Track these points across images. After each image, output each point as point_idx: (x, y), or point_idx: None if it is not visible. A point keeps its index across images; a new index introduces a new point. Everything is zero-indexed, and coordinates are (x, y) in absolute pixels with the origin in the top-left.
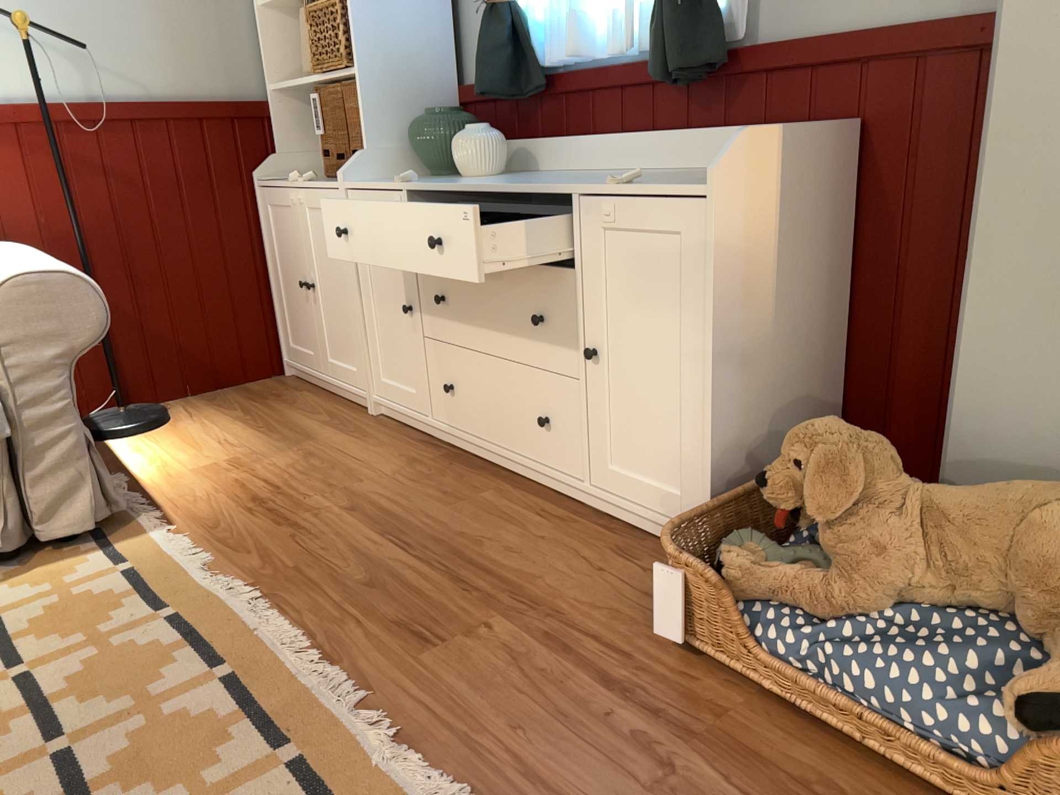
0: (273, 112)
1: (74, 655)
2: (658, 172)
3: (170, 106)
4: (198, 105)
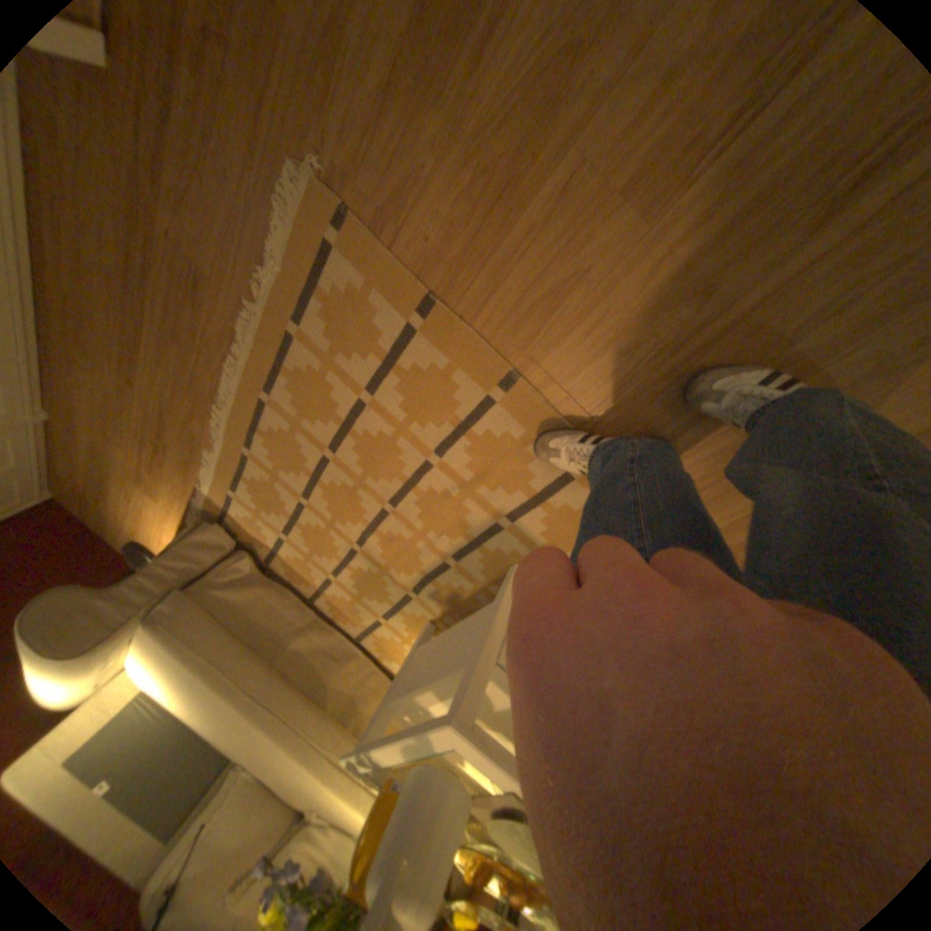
0: None
1: (283, 480)
2: None
3: None
4: None
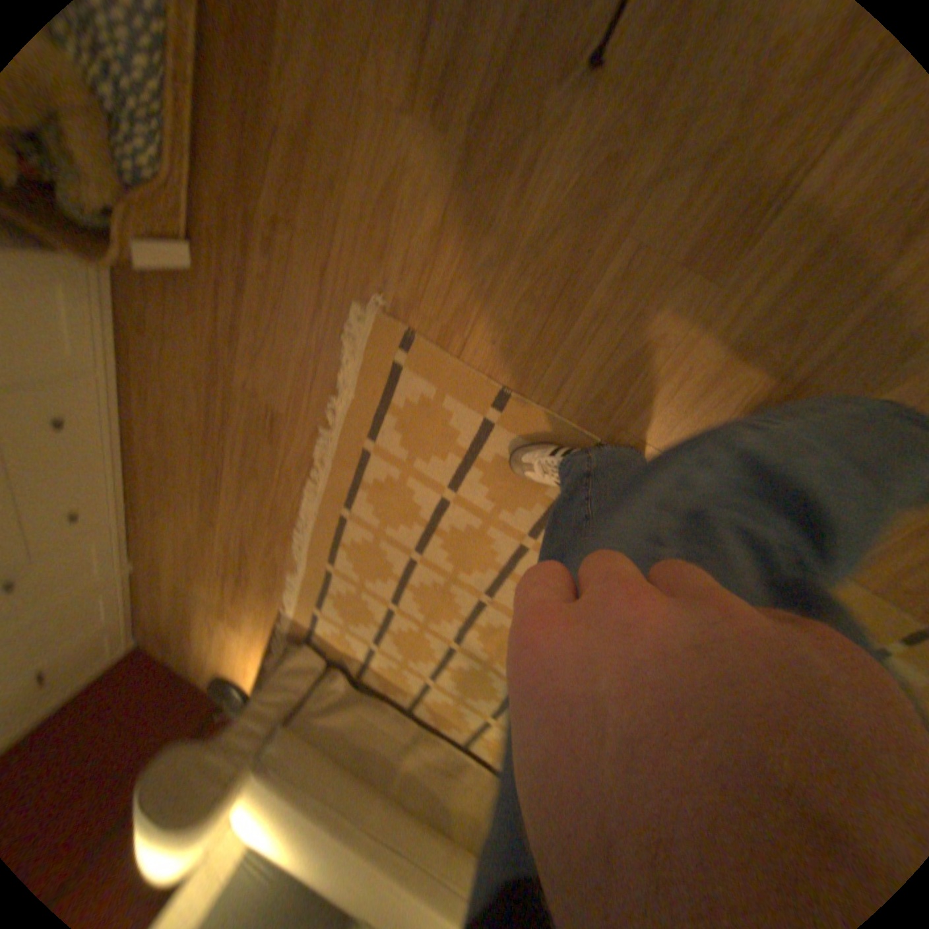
0: None
1: (370, 590)
2: None
3: None
4: None
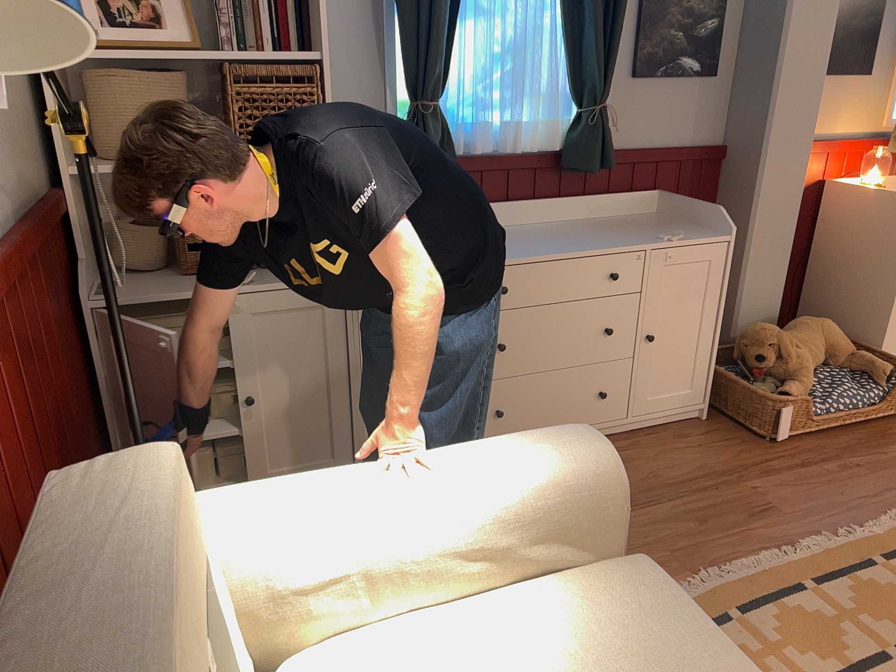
0: (71, 201)
1: (791, 663)
2: (567, 223)
3: (35, 218)
4: (43, 210)
